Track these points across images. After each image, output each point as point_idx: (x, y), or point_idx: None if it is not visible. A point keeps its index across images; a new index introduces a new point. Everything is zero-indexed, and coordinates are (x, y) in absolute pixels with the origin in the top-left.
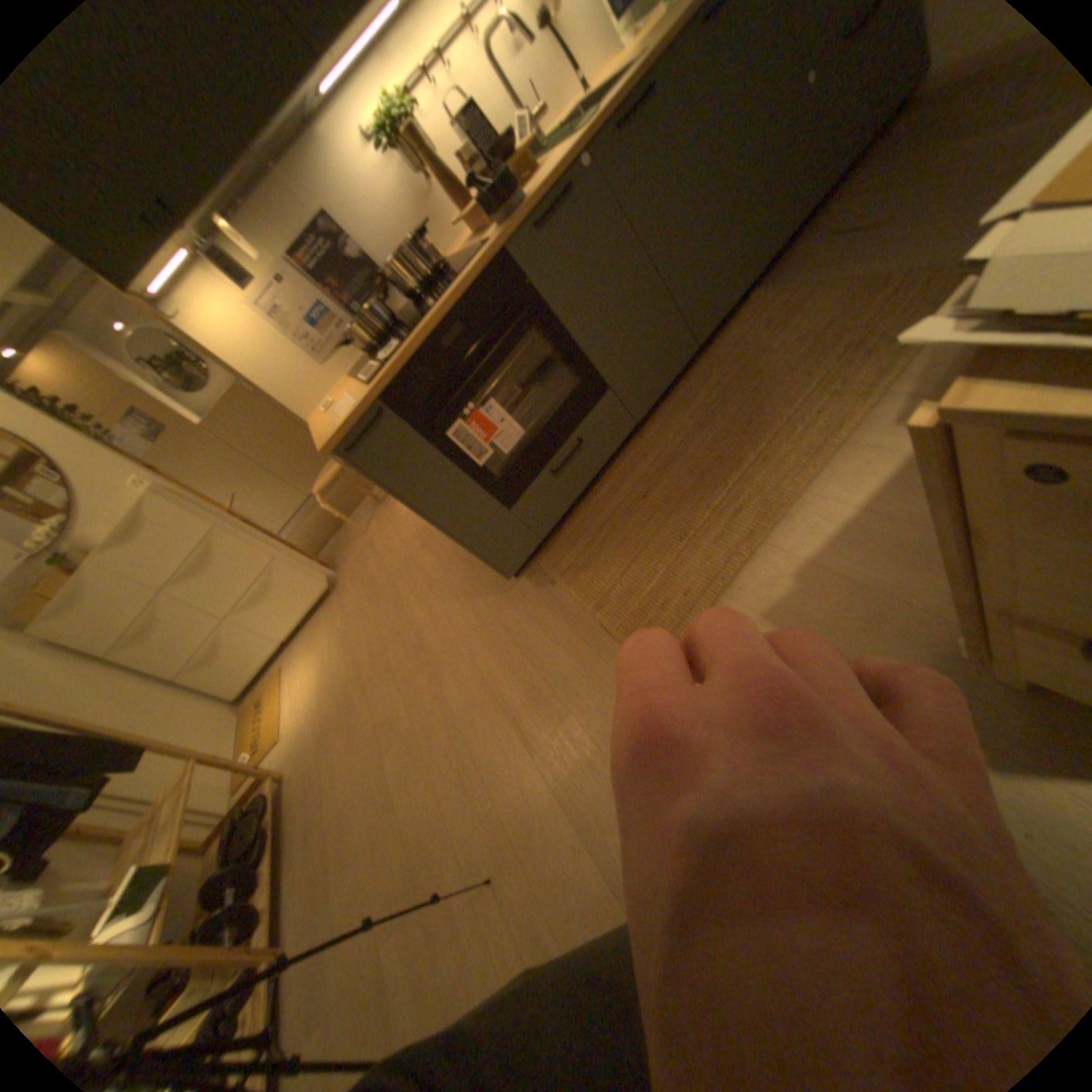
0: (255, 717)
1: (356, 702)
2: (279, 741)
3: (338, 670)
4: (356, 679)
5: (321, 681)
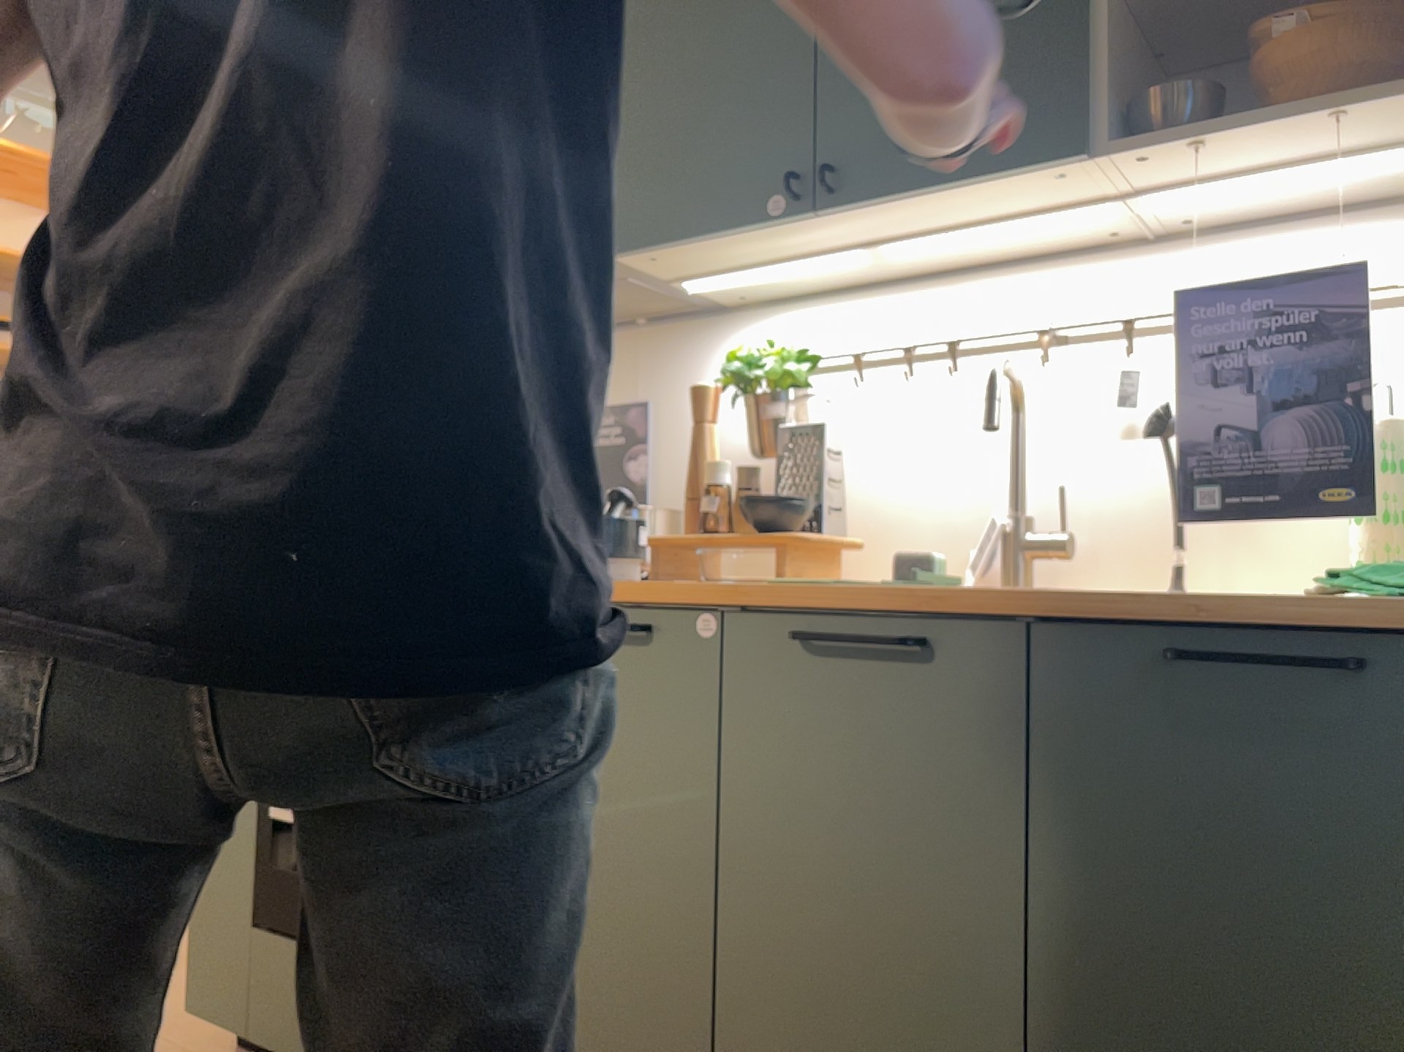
0: None
1: None
2: None
3: None
4: None
5: None
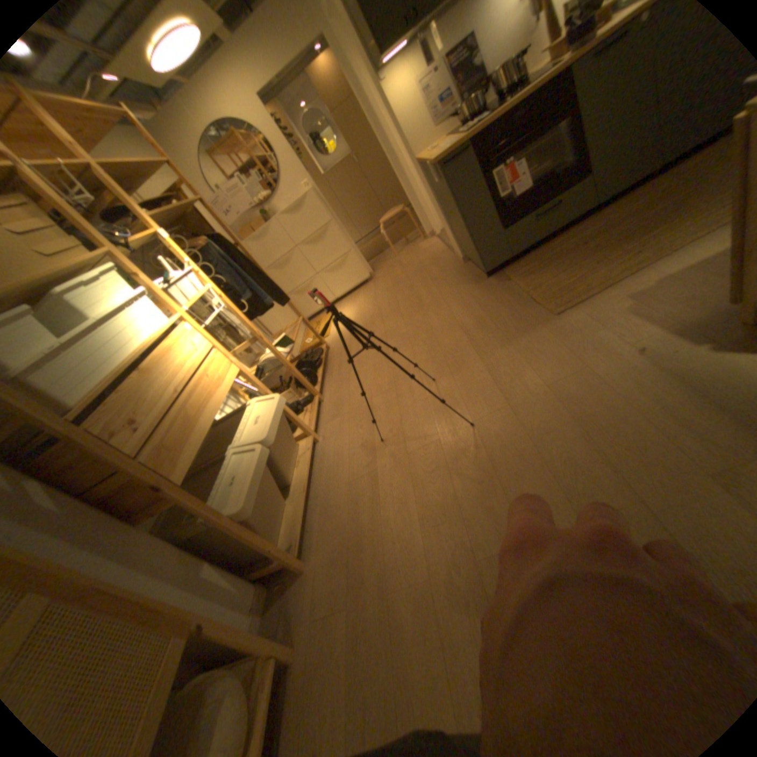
0: (316, 326)
1: (376, 323)
2: (329, 336)
3: (368, 311)
4: (378, 315)
5: (357, 315)
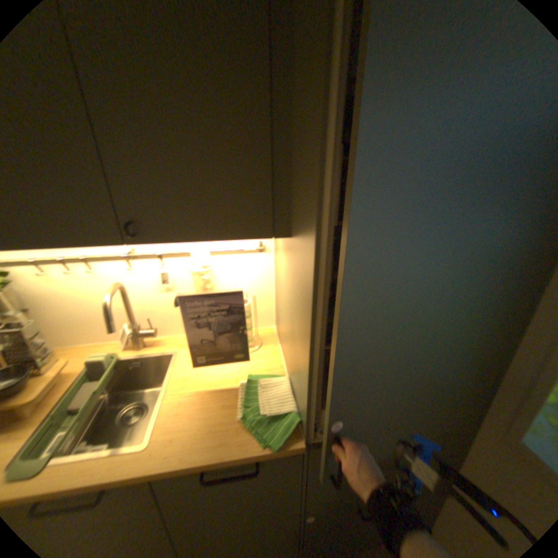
0: None
1: None
2: None
3: None
4: None
5: None
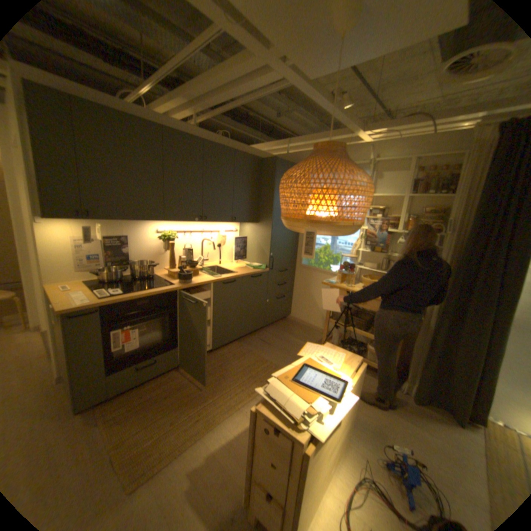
0: None
1: None
2: None
3: None
4: None
5: None
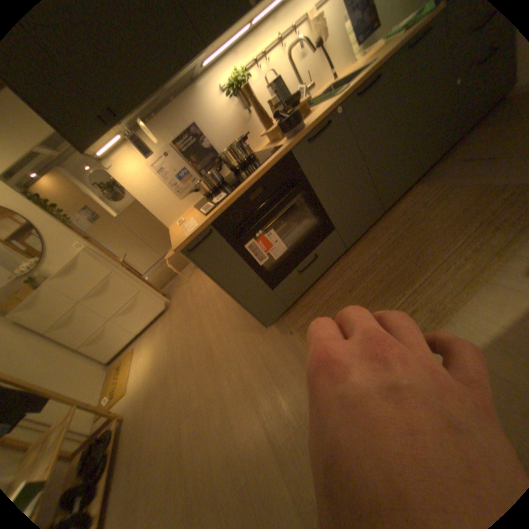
0: (115, 376)
1: (170, 382)
2: (125, 395)
3: (163, 359)
4: (172, 367)
5: (153, 363)
